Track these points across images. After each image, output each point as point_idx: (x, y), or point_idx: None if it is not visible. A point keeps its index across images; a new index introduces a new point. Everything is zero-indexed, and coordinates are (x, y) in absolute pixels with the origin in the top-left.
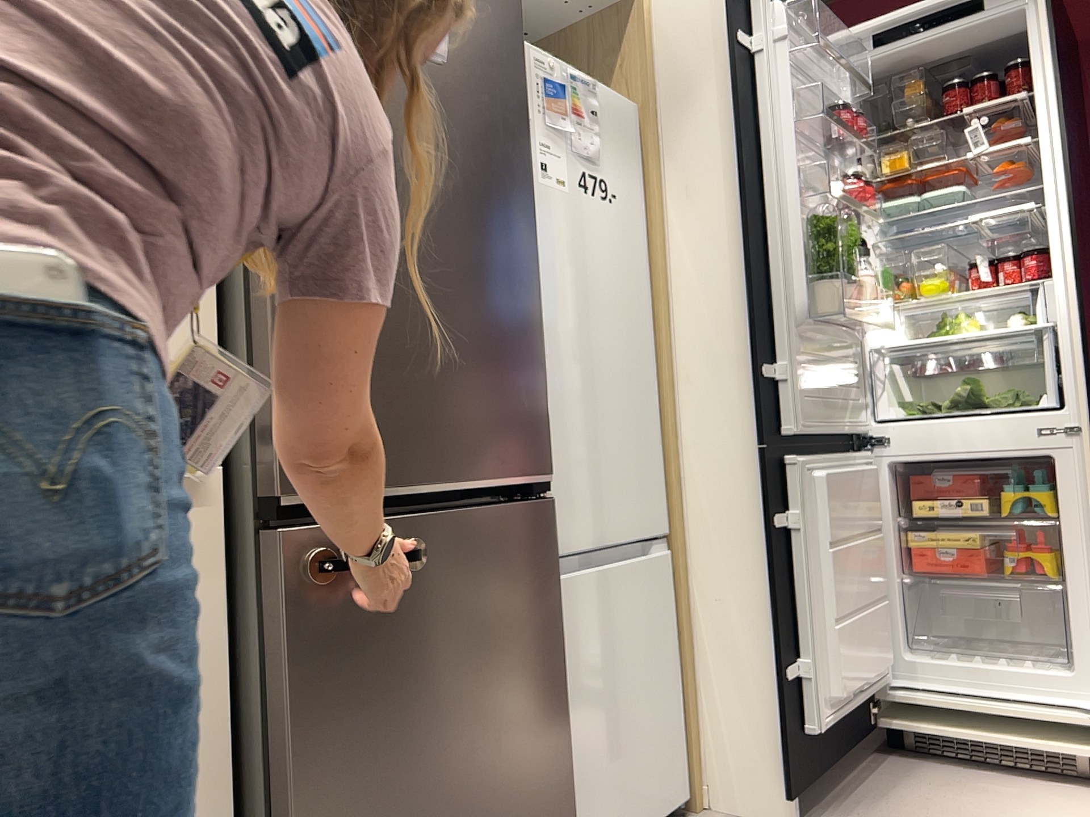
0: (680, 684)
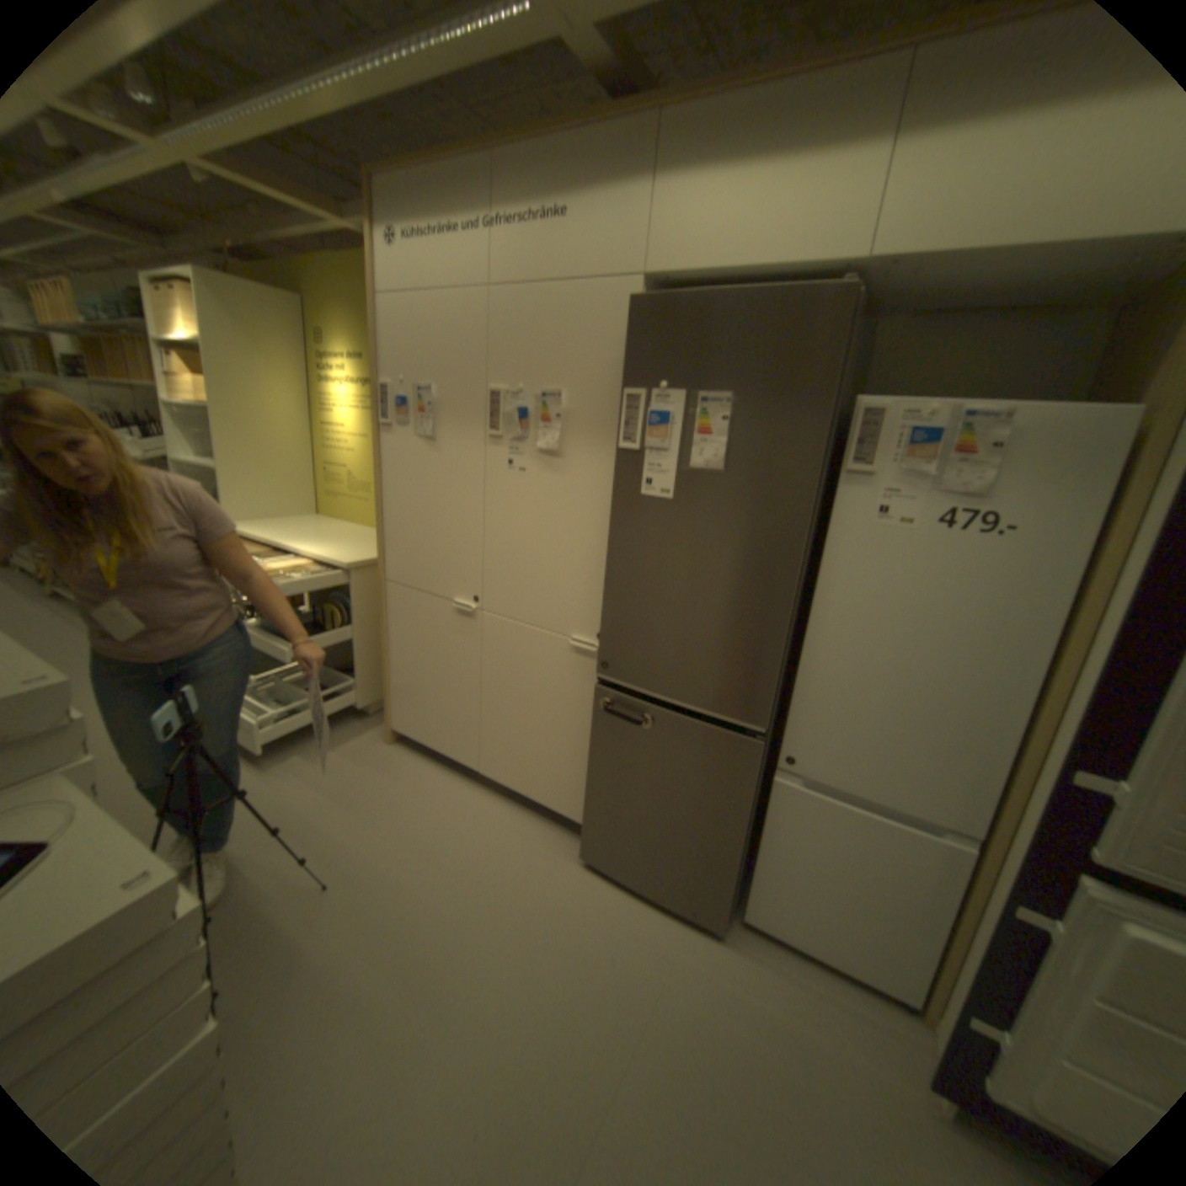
0: (952, 945)
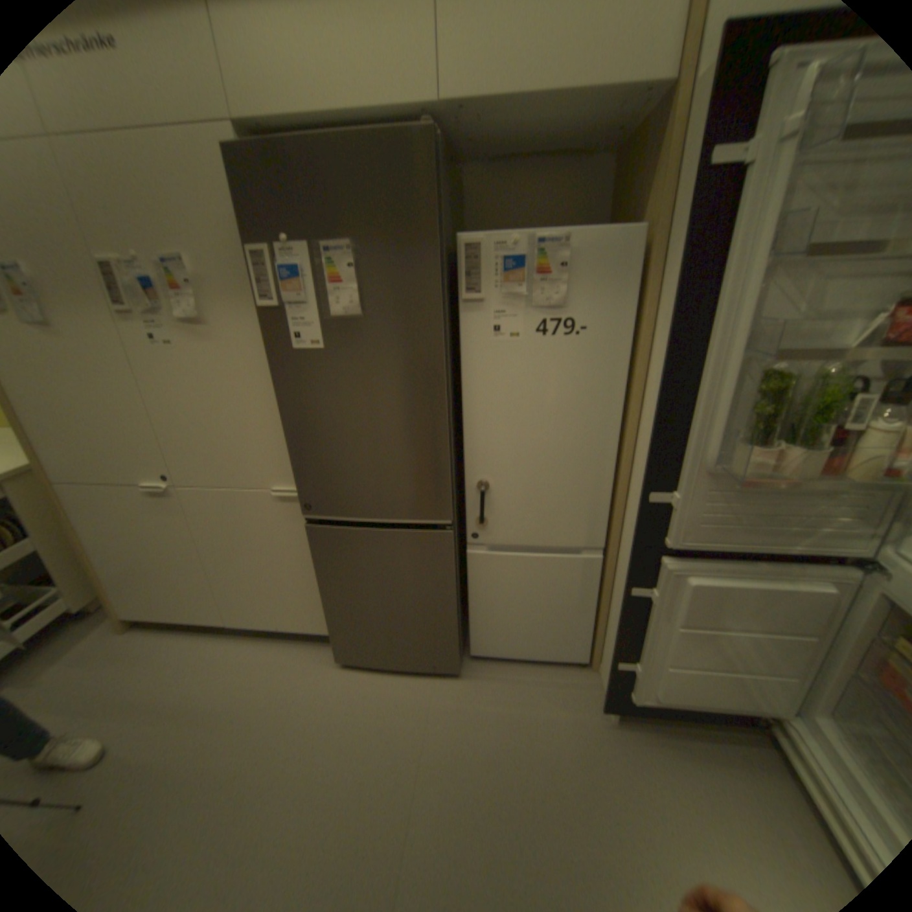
0: (597, 617)
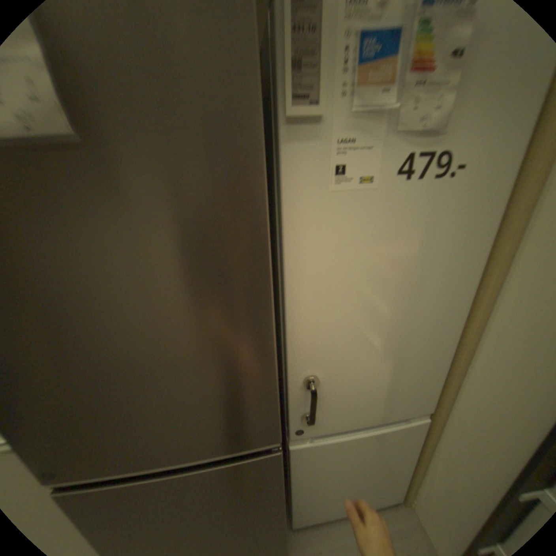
0: (414, 465)
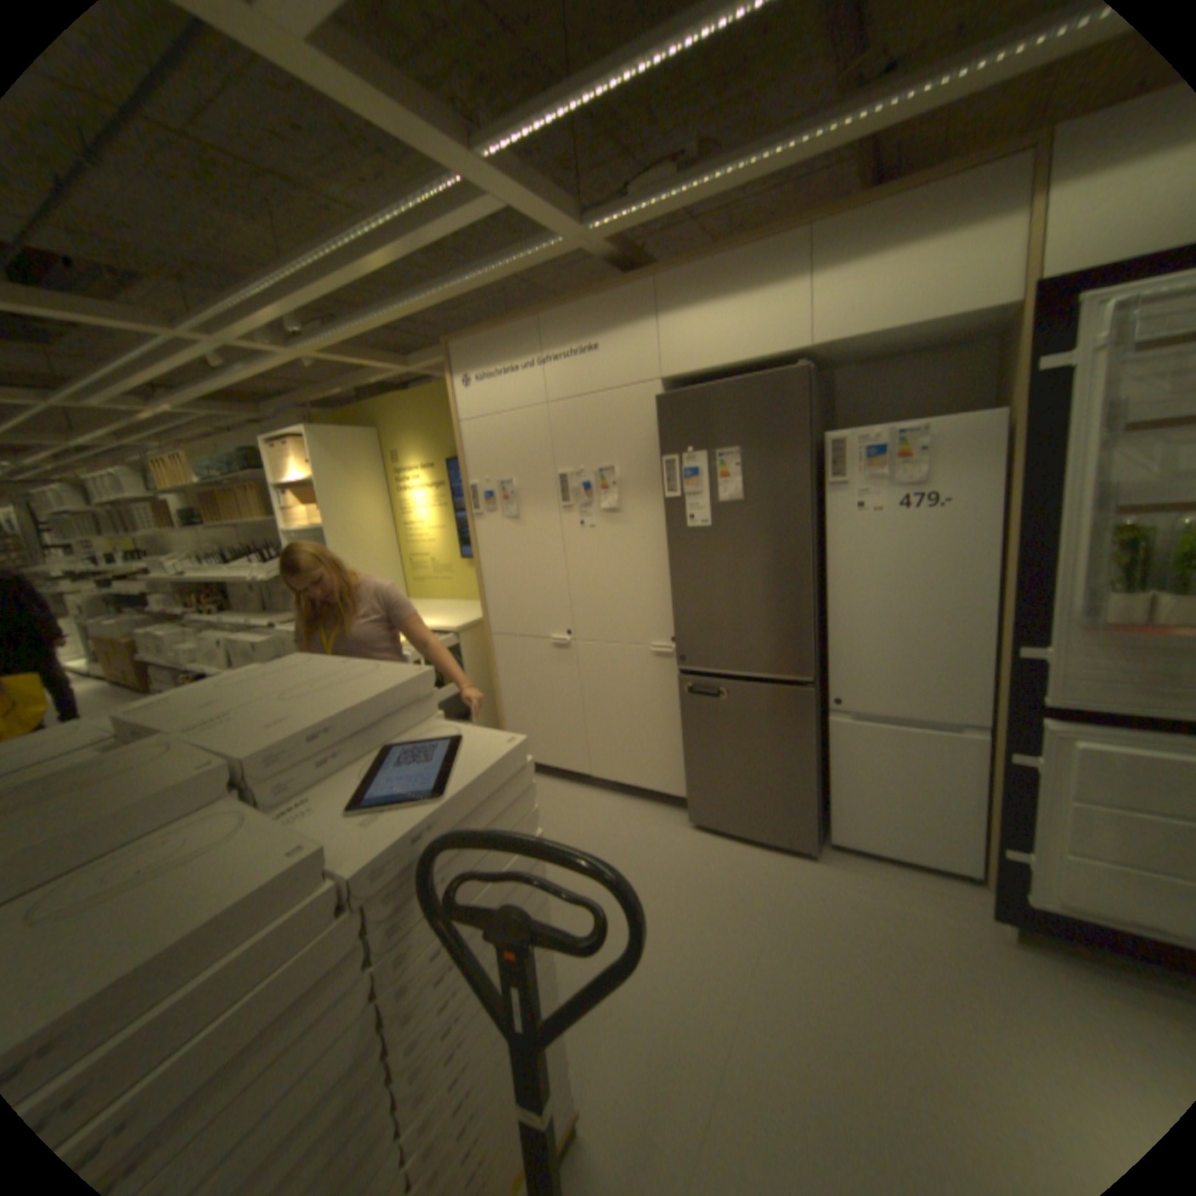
0: (992, 819)
